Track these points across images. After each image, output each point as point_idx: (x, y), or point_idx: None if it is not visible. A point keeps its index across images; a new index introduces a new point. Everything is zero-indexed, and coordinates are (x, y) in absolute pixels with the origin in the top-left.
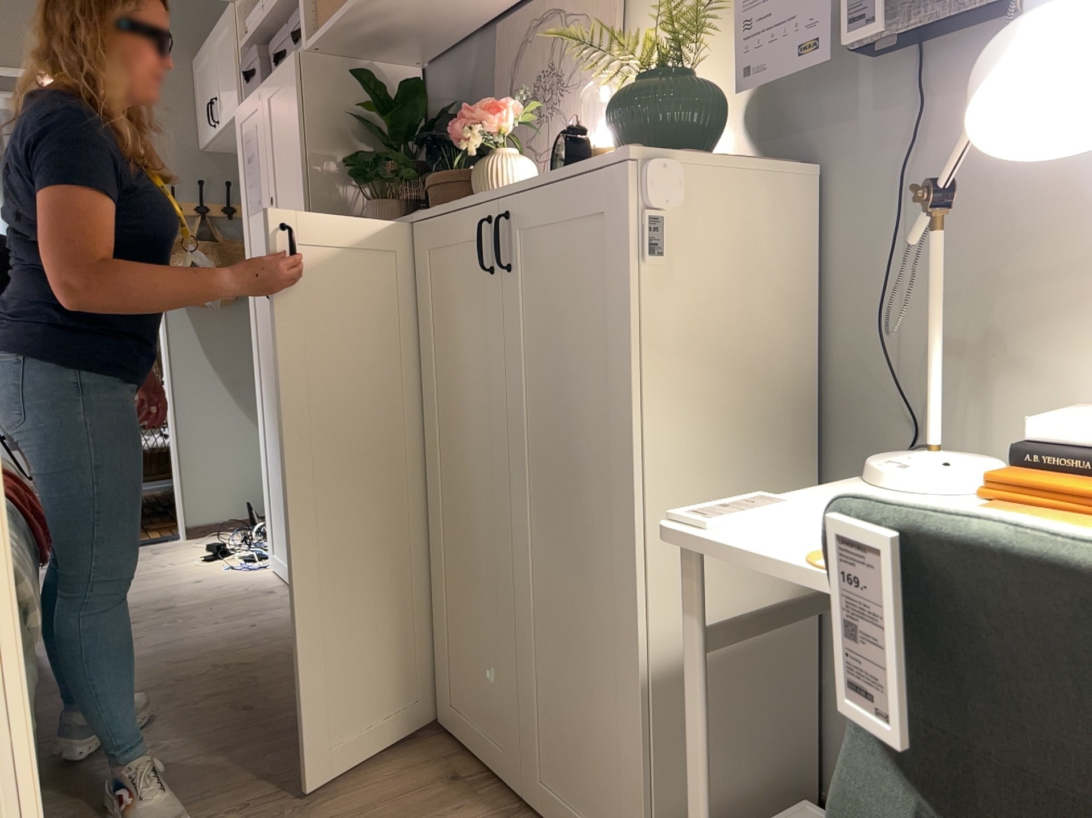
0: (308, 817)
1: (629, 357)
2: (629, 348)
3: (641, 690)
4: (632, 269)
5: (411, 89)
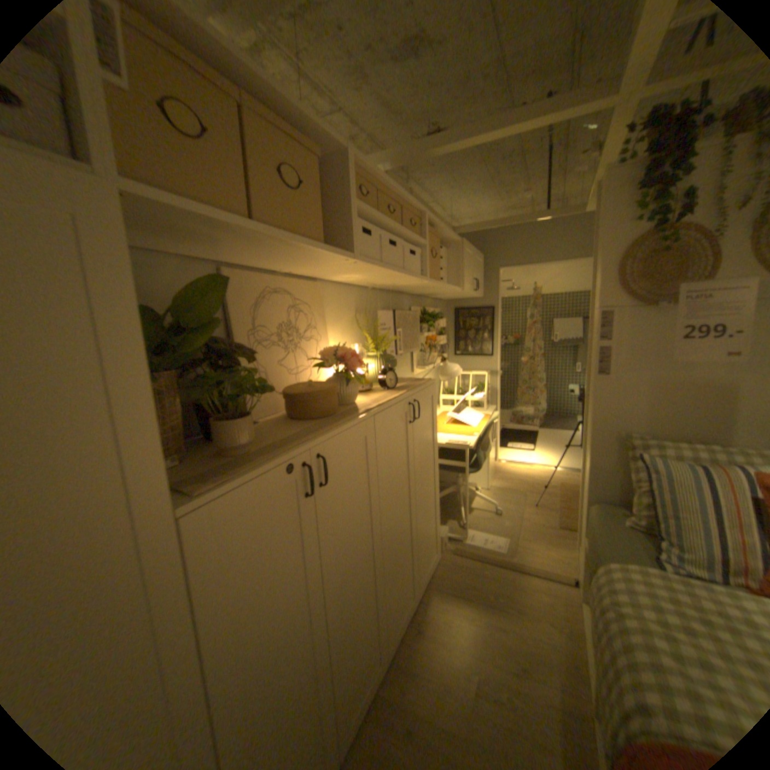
0: (474, 668)
1: (436, 427)
2: (436, 425)
3: (438, 503)
4: (436, 406)
5: (192, 298)
